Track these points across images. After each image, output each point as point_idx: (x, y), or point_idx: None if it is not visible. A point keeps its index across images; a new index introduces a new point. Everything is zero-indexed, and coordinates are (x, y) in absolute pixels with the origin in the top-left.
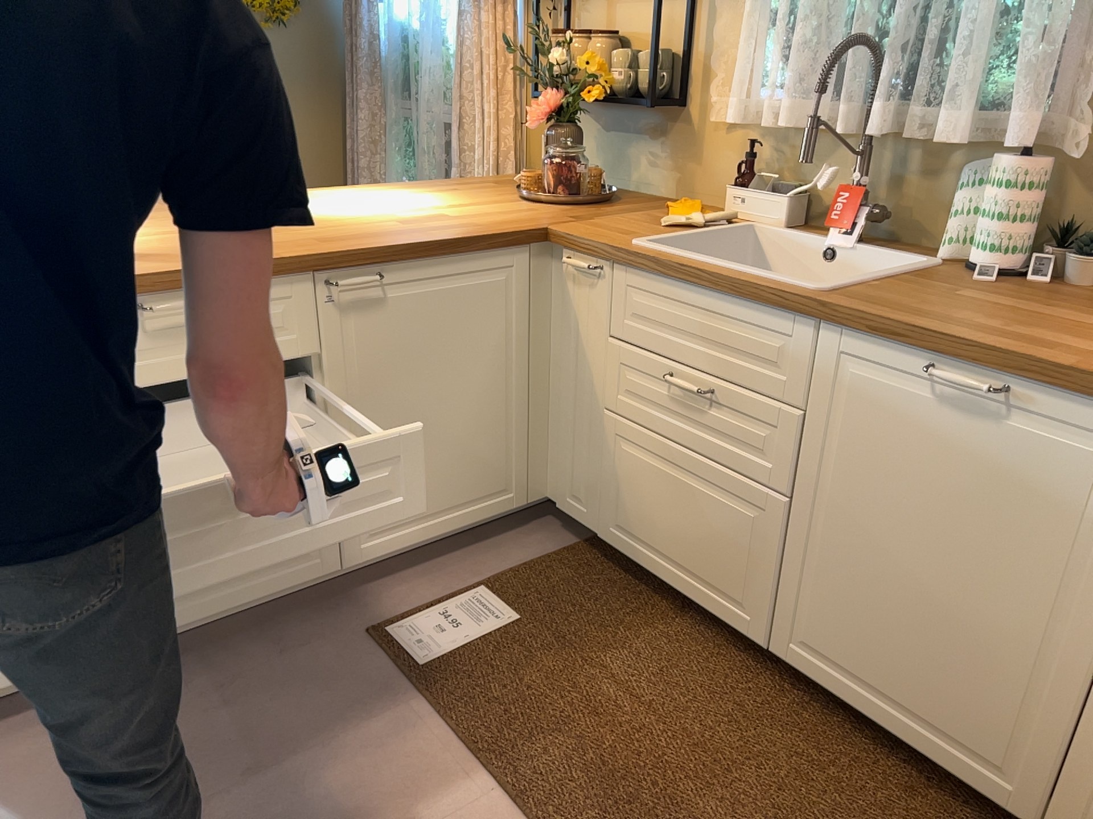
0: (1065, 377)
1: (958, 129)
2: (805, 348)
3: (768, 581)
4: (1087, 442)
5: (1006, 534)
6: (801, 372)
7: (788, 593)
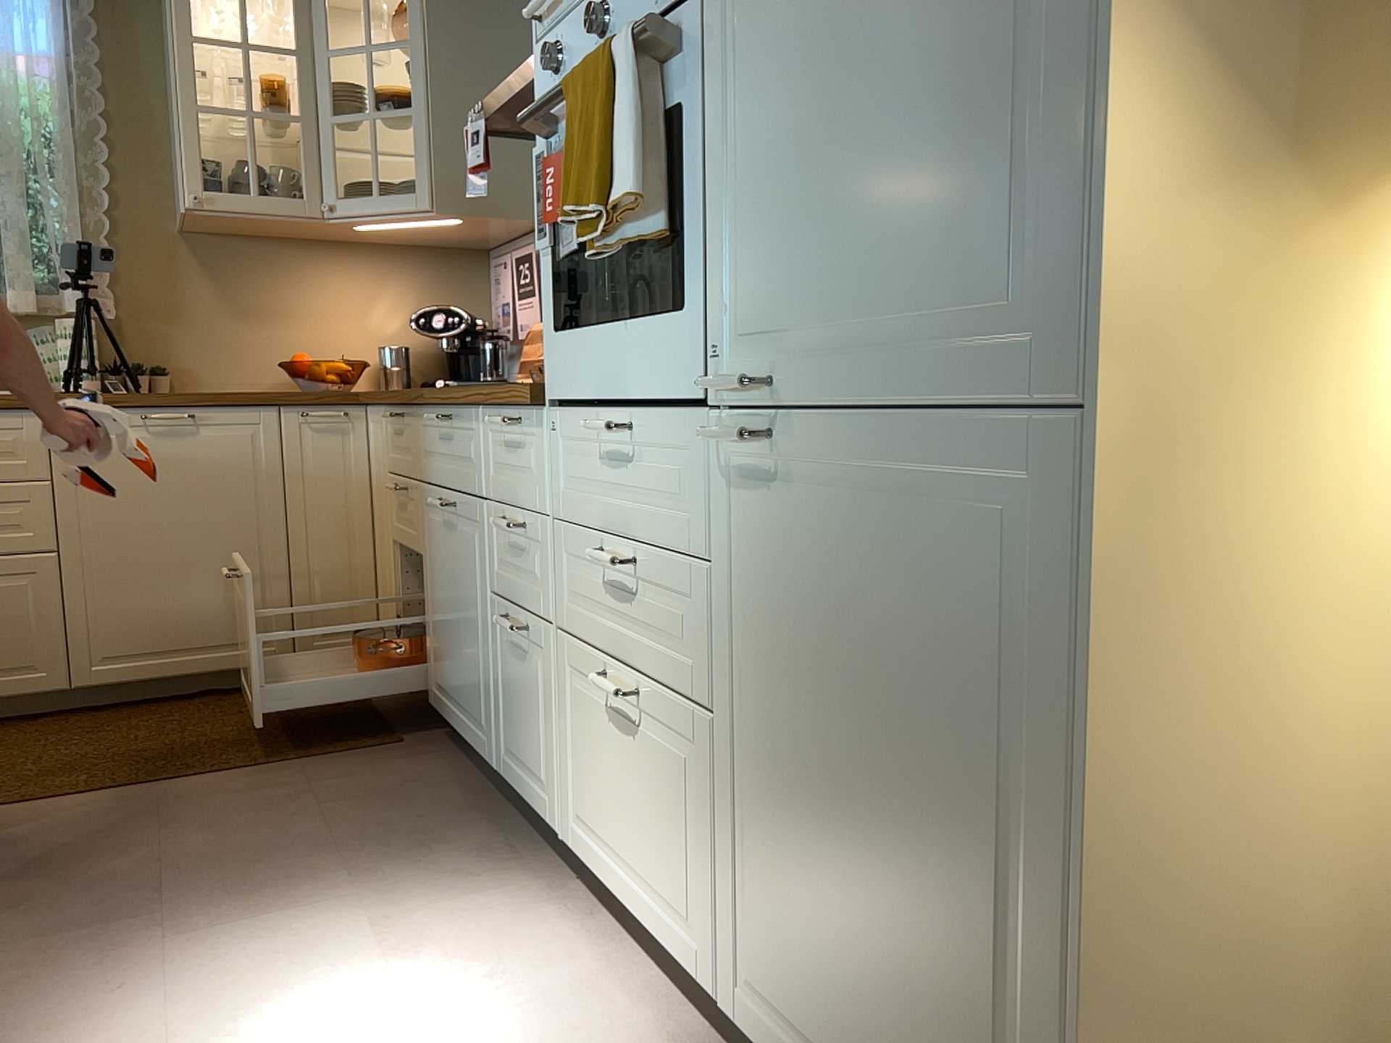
0: (221, 397)
1: (32, 300)
2: (37, 434)
3: (54, 630)
4: (240, 429)
5: (218, 497)
6: (38, 452)
7: (77, 628)
